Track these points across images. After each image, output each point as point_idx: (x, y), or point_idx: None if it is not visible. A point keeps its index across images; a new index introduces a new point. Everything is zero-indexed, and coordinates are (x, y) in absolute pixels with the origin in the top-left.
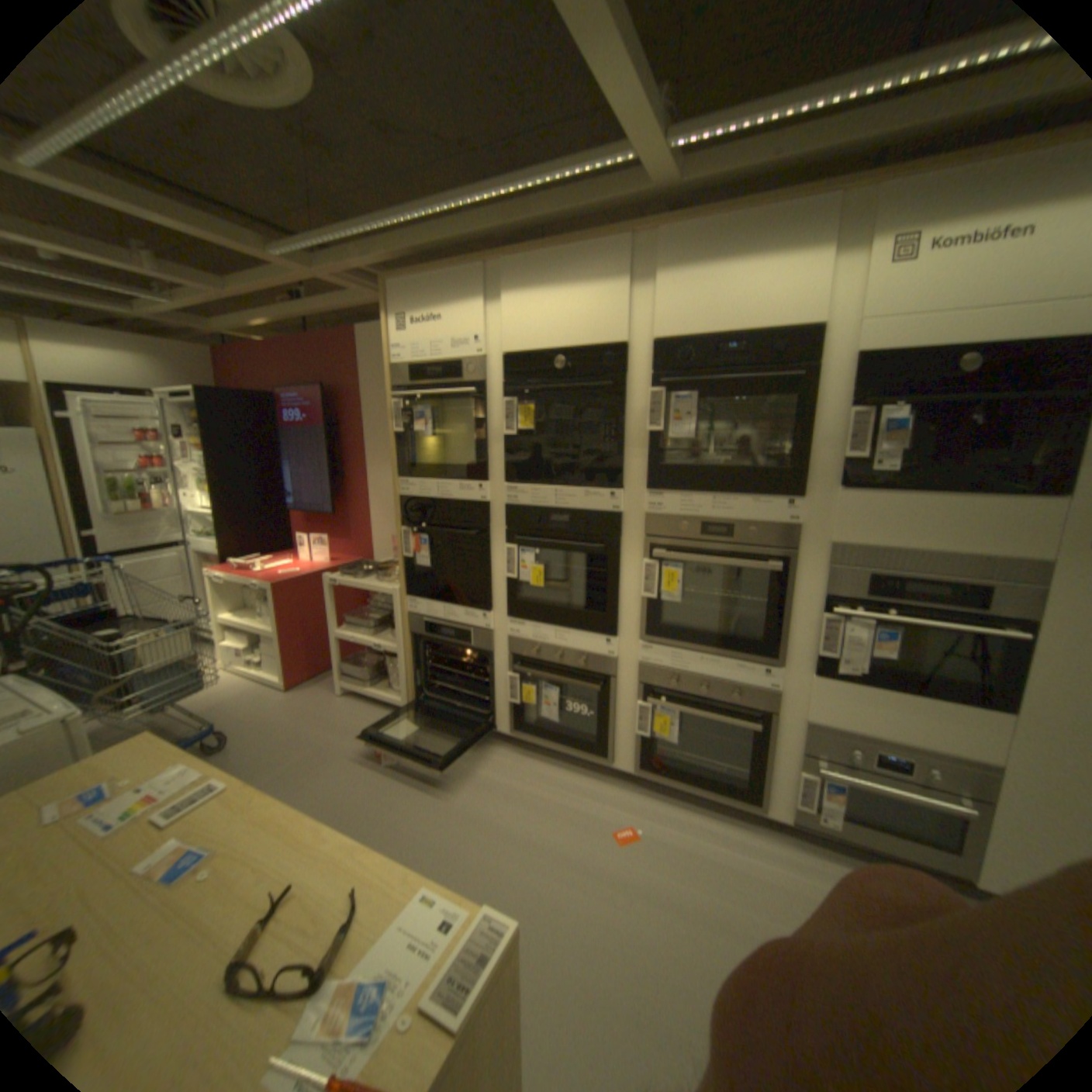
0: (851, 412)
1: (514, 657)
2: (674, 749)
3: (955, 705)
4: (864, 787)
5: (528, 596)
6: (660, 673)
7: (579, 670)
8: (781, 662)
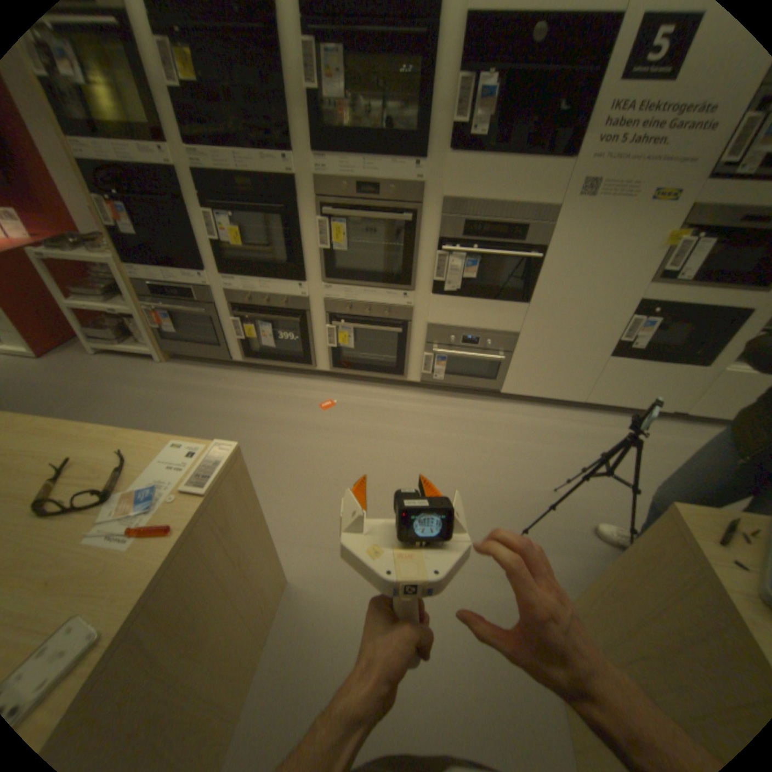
0: (454, 78)
1: (228, 304)
2: (349, 350)
3: (496, 301)
4: (450, 353)
5: (228, 254)
6: (335, 303)
7: (279, 308)
8: (408, 286)
